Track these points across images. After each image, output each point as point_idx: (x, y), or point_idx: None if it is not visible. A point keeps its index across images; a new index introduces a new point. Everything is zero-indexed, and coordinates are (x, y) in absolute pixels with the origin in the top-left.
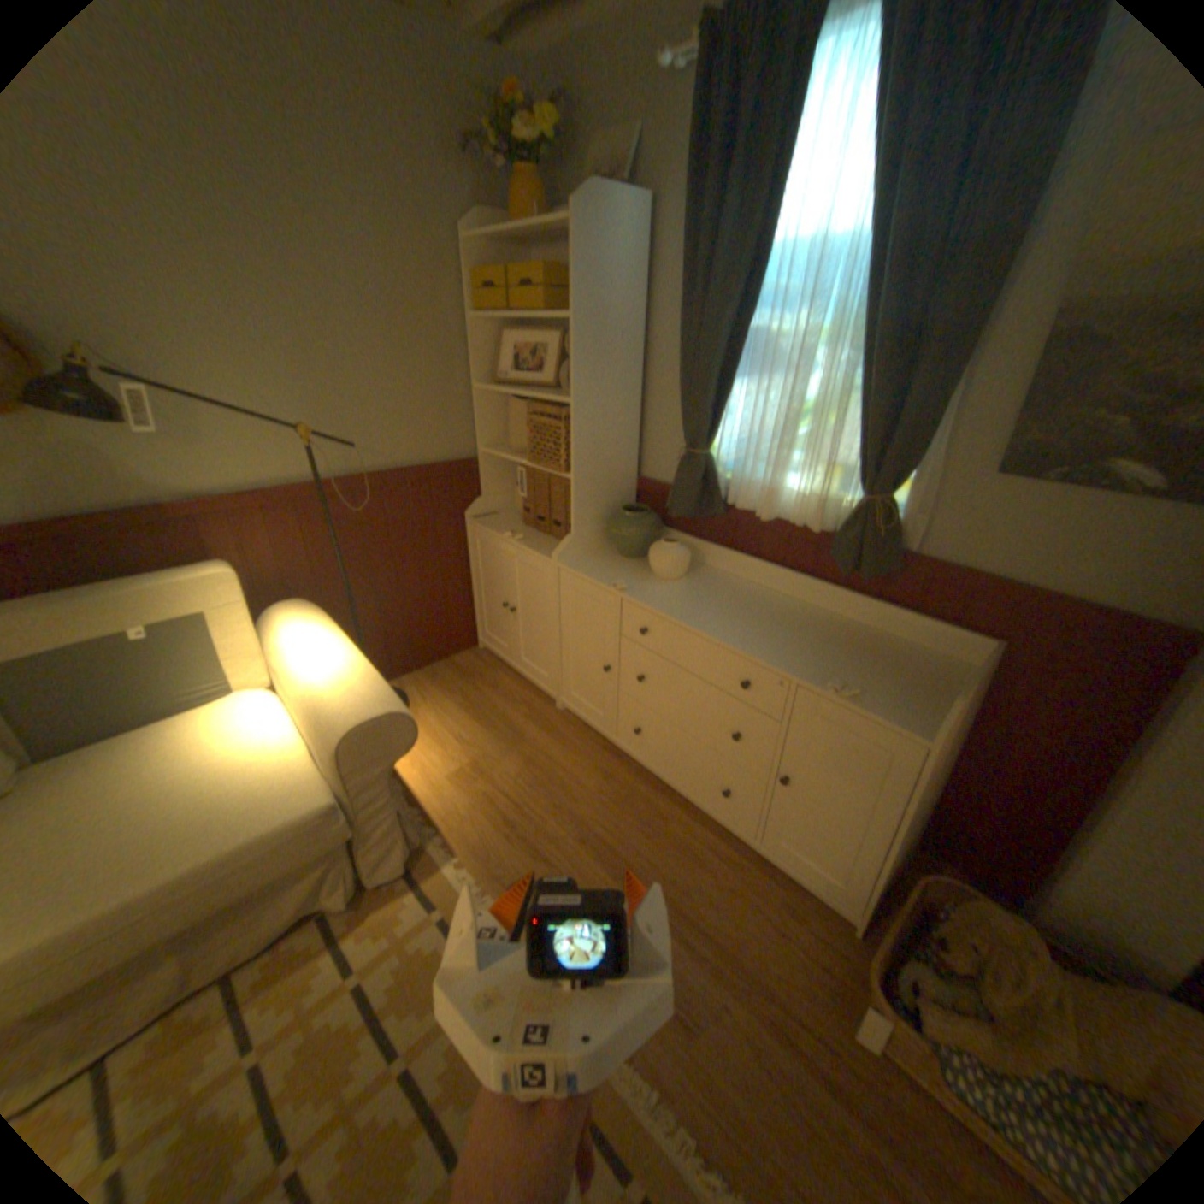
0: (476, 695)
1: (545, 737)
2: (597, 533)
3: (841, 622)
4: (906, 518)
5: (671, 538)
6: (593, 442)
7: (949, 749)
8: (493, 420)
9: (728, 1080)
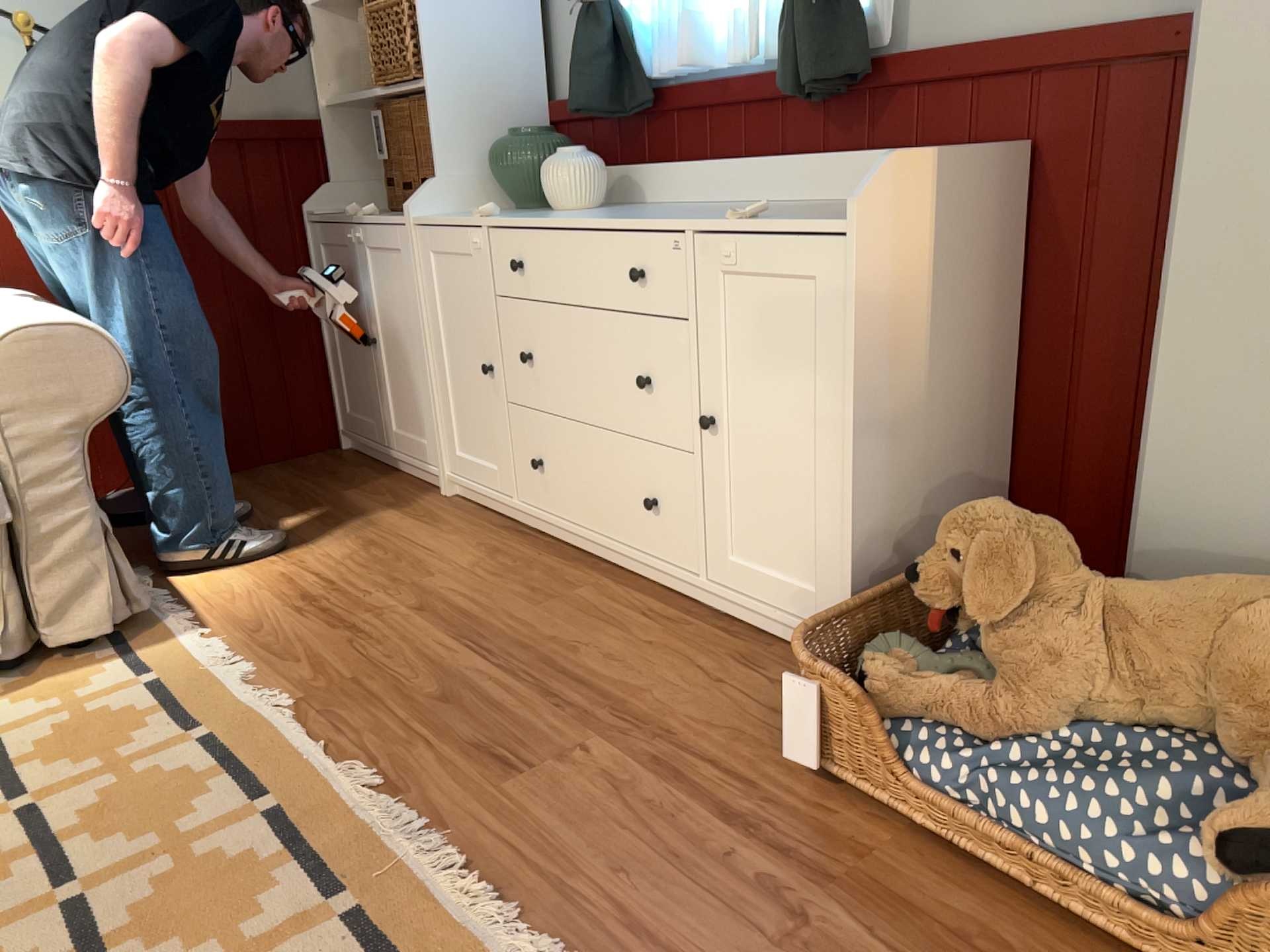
0: (315, 491)
1: (407, 522)
2: (478, 182)
3: (808, 204)
4: (866, 6)
5: (571, 151)
6: (455, 31)
7: (897, 262)
8: (342, 65)
9: (548, 811)
